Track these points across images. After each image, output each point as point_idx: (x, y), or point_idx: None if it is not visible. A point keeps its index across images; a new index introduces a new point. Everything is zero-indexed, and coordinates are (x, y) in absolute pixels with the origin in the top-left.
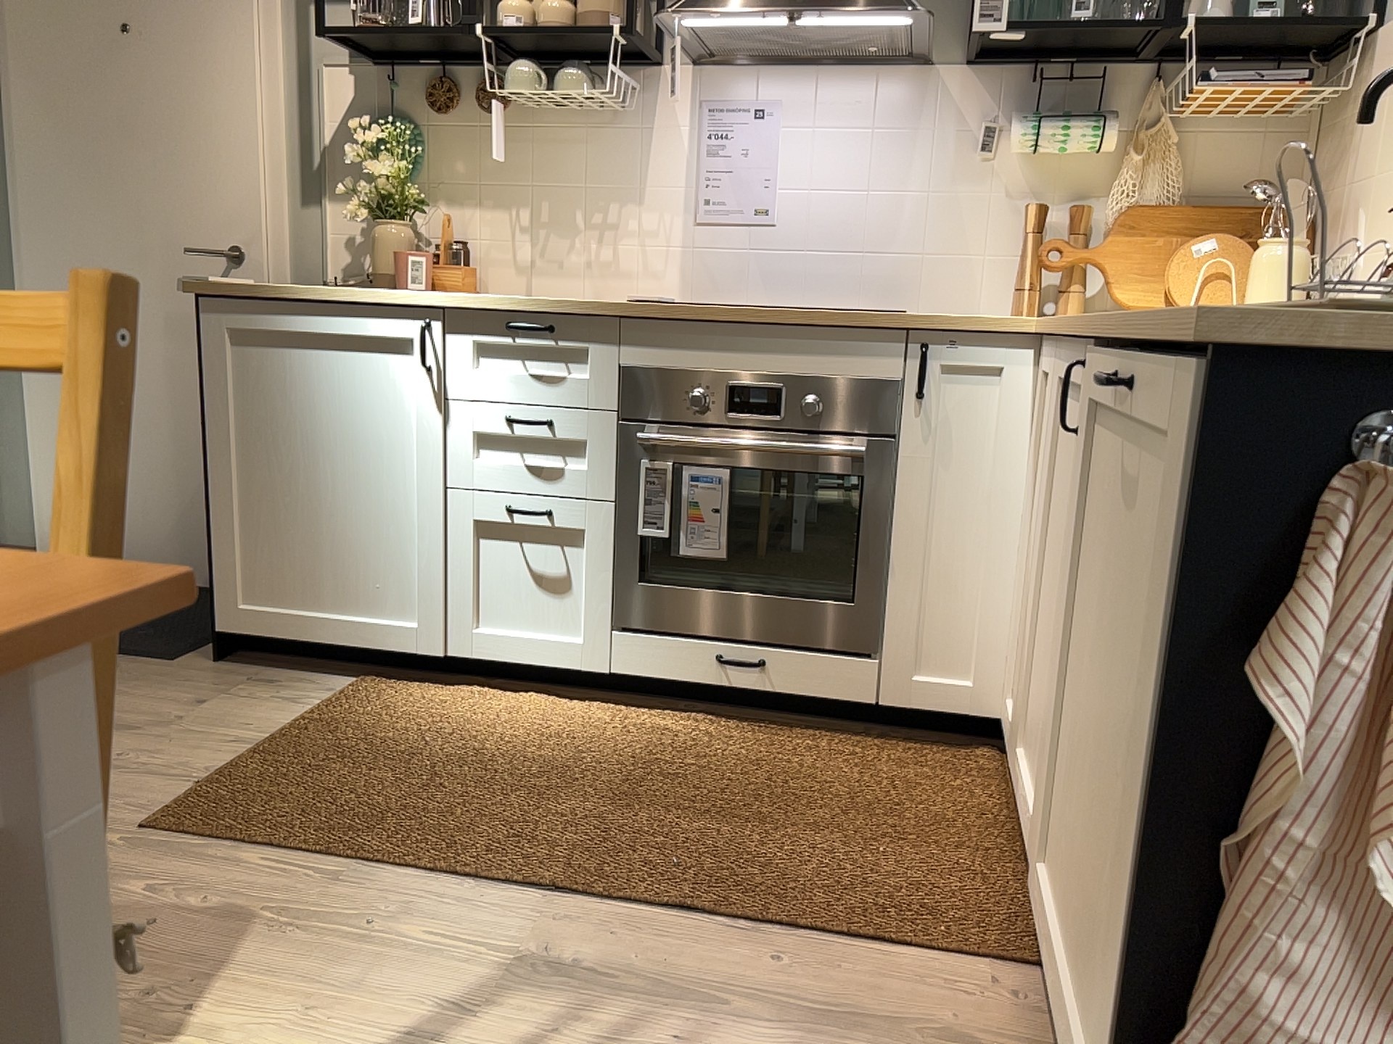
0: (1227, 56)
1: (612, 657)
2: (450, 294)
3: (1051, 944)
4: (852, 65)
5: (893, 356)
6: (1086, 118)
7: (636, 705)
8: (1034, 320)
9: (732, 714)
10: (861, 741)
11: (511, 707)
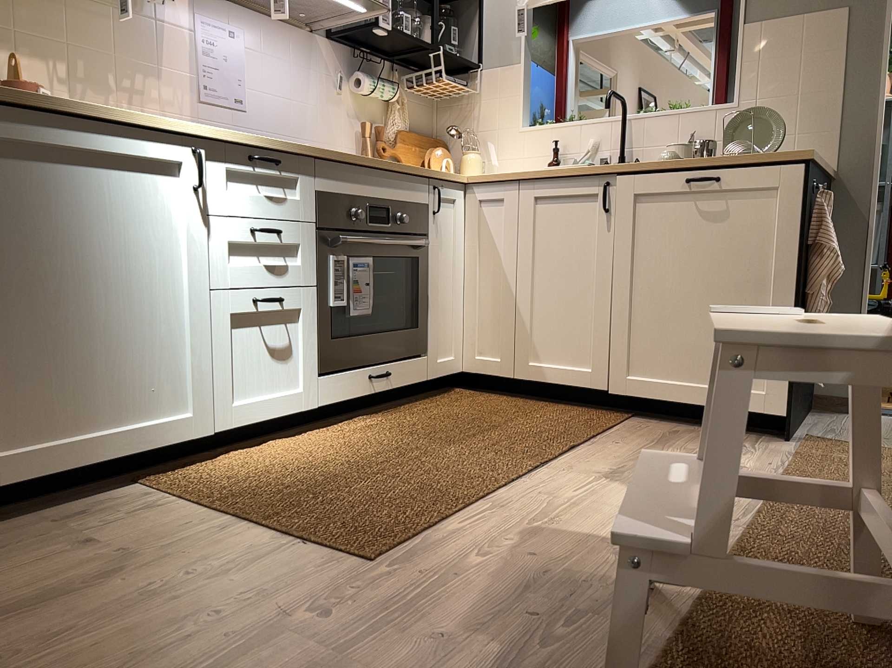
0: (416, 67)
1: (319, 392)
2: (198, 129)
3: (651, 393)
4: (270, 22)
5: (424, 190)
6: (390, 84)
7: (315, 427)
8: (459, 175)
9: (356, 414)
10: (419, 402)
11: (283, 447)
